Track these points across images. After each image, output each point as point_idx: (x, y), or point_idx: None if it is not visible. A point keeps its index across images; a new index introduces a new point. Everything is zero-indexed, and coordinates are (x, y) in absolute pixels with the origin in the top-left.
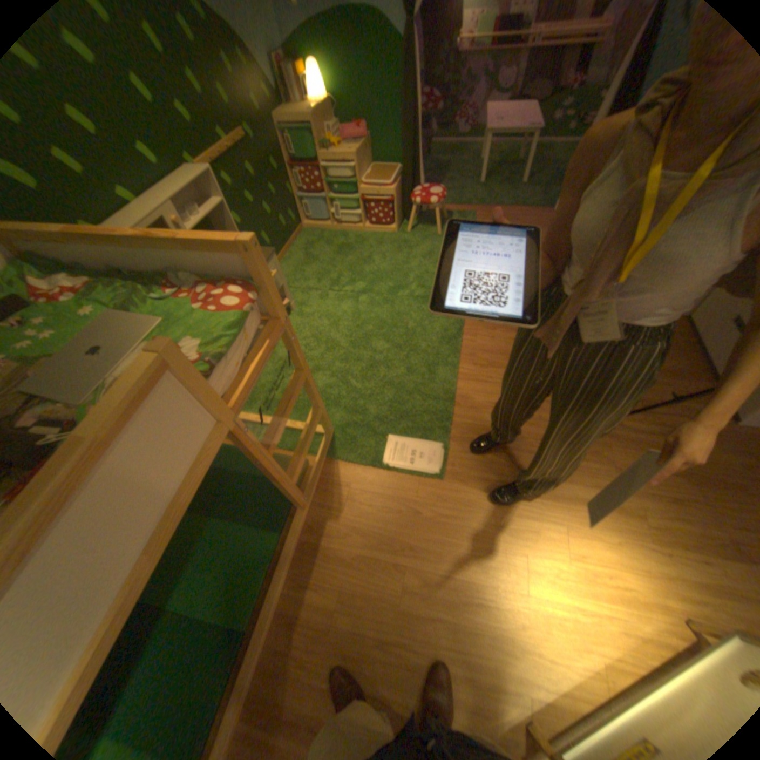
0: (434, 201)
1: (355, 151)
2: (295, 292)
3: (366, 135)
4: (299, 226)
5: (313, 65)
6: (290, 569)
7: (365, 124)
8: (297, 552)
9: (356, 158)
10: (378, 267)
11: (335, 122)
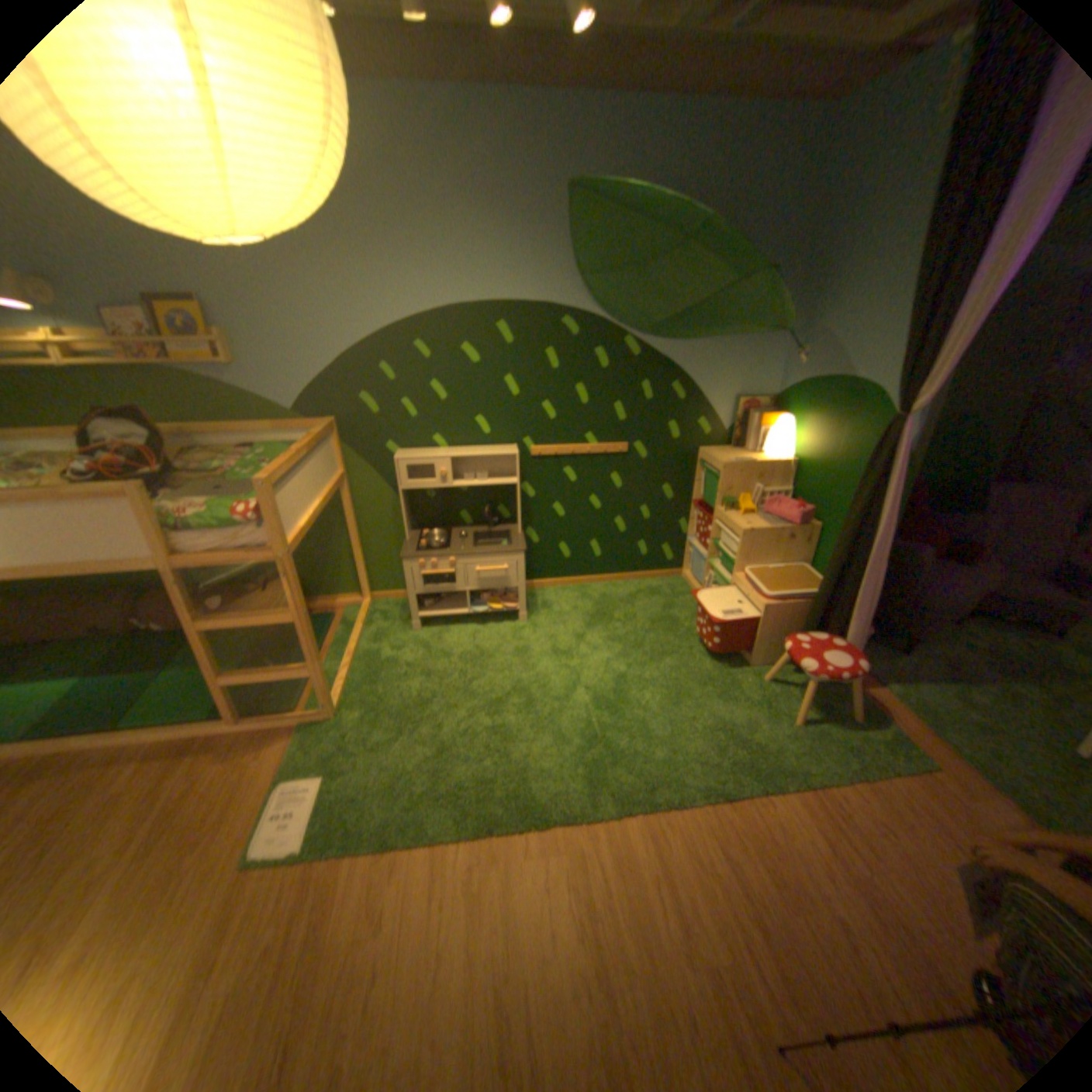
0: (810, 668)
1: (752, 530)
2: (553, 614)
3: (811, 525)
4: (676, 572)
5: (786, 423)
6: (166, 746)
7: (823, 513)
8: (183, 745)
9: (745, 538)
10: (649, 673)
11: (787, 491)
